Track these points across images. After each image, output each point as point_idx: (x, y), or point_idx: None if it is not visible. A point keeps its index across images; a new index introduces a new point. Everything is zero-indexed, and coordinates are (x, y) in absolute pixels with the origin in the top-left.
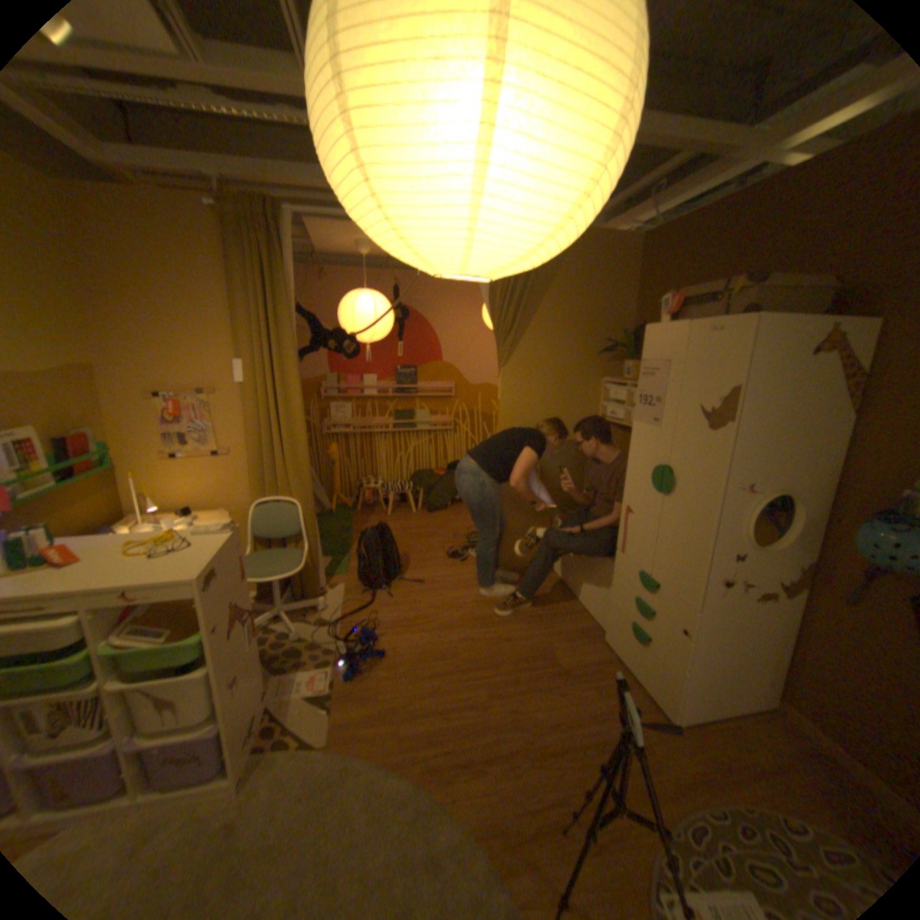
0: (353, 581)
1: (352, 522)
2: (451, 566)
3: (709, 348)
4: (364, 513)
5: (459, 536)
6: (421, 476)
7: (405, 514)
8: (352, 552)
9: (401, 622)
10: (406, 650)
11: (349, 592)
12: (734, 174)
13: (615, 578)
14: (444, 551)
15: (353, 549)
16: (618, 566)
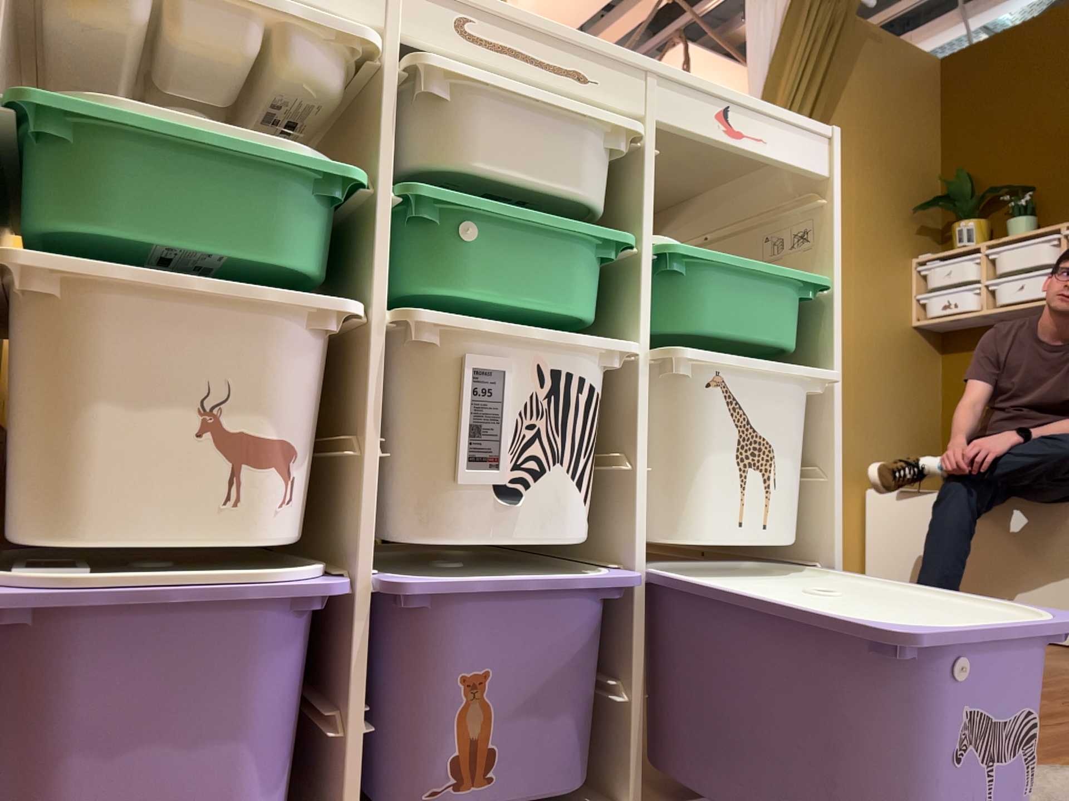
0: None
1: None
2: None
3: None
4: None
5: None
6: None
7: None
8: None
9: None
10: None
11: None
12: None
13: None
14: None
15: None
16: None
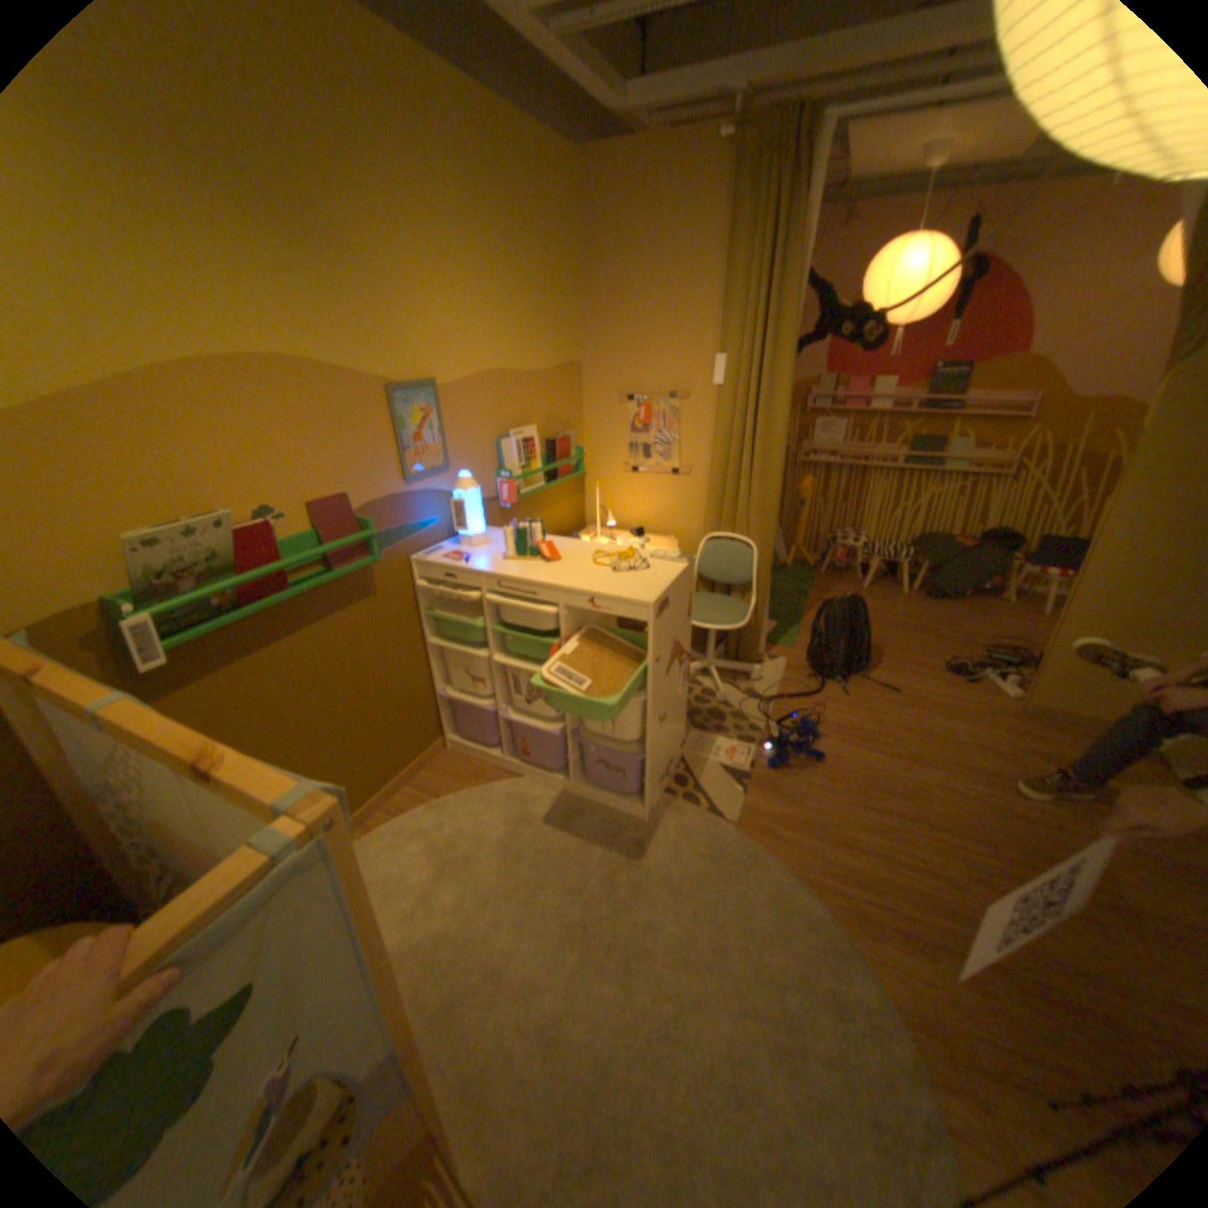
0: (798, 658)
1: (810, 586)
2: (949, 683)
3: None
4: (828, 577)
5: (975, 645)
6: (930, 541)
7: (890, 592)
8: (803, 623)
9: (853, 730)
10: (853, 766)
11: (791, 670)
12: None
13: None
14: (943, 660)
15: (805, 620)
16: None
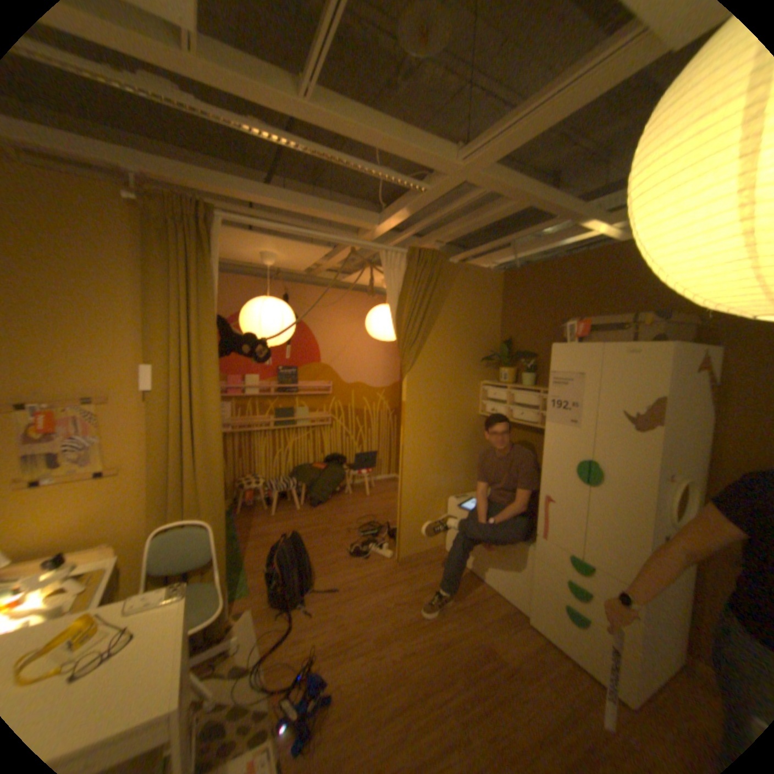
0: (258, 604)
1: (234, 530)
2: (357, 566)
3: (626, 366)
4: (243, 516)
5: (352, 531)
6: (300, 471)
7: (289, 513)
8: (245, 567)
9: (331, 650)
10: (350, 687)
11: (258, 621)
12: (580, 239)
13: (538, 563)
14: (344, 550)
15: (245, 563)
16: (534, 550)
